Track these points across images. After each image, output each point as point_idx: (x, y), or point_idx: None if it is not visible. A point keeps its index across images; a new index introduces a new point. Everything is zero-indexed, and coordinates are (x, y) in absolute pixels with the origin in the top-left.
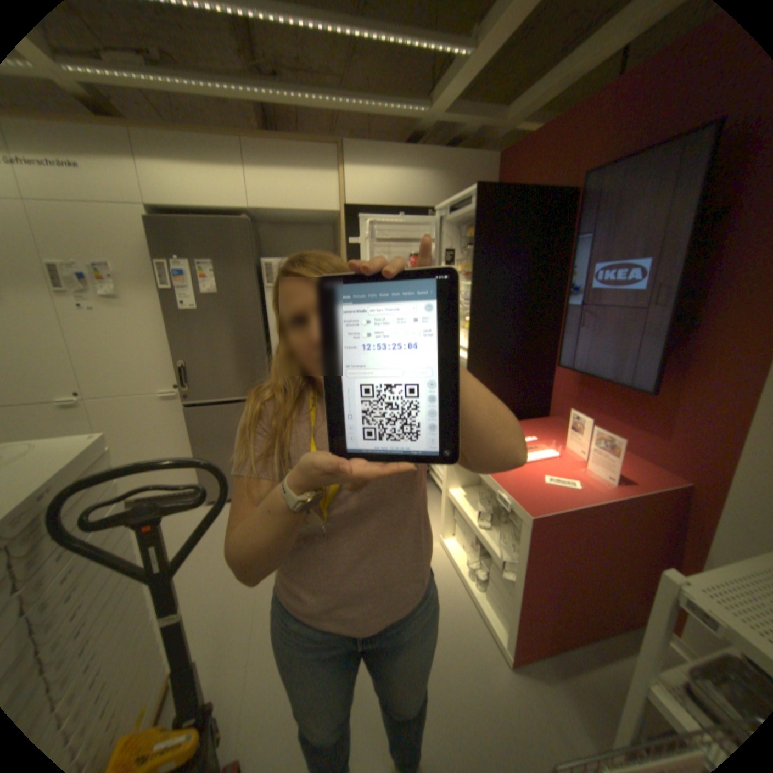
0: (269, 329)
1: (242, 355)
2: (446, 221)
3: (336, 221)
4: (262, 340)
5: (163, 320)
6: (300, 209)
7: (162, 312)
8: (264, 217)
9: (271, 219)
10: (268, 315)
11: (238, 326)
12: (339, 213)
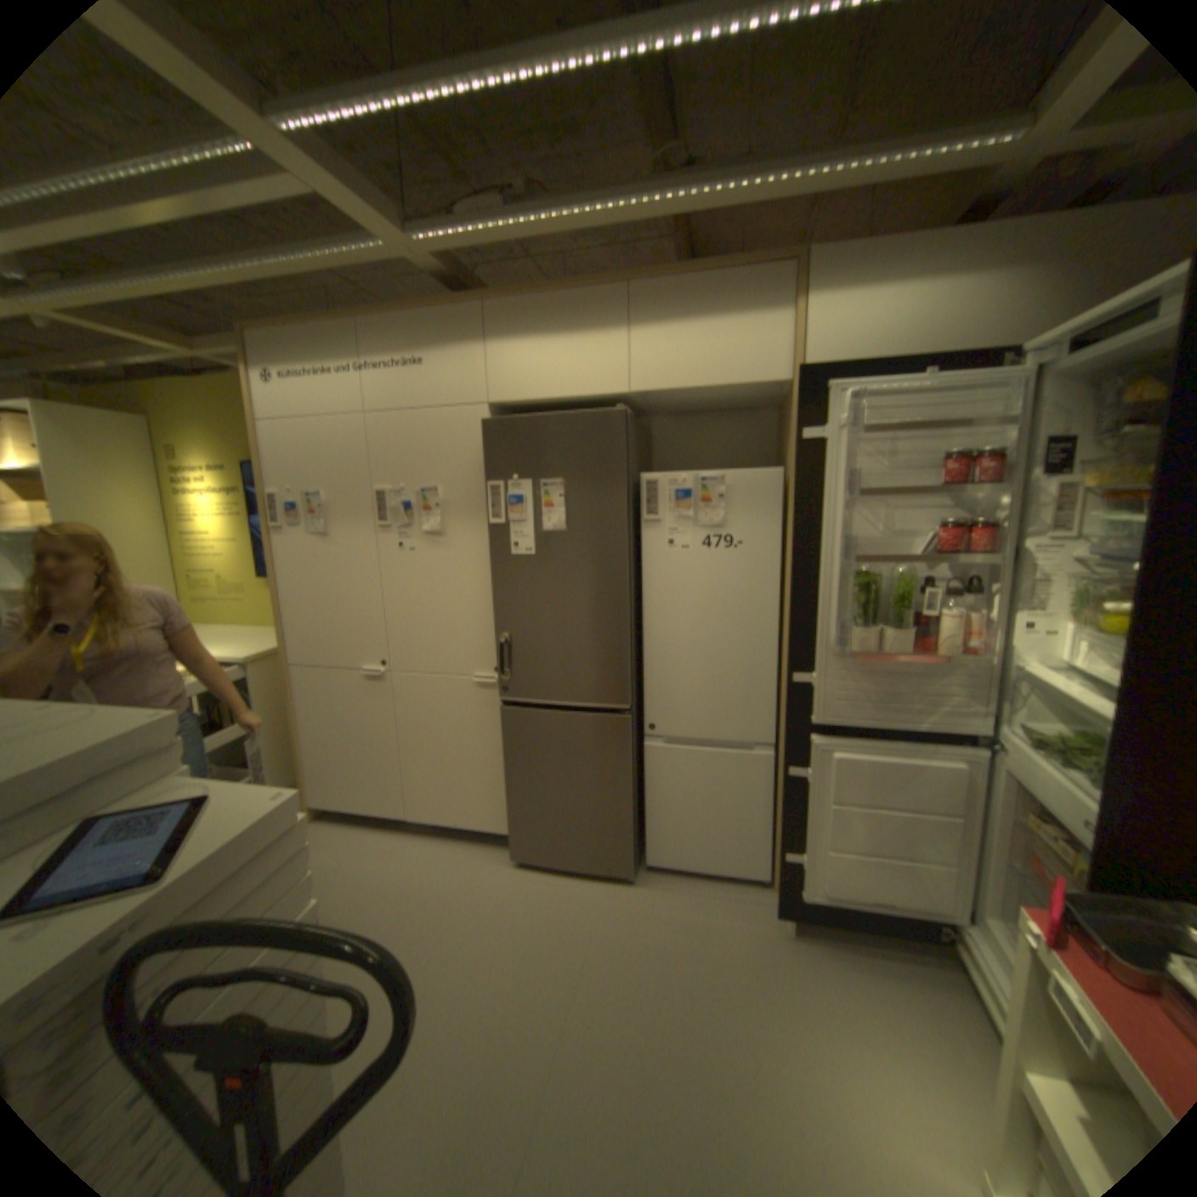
0: (644, 591)
1: (593, 633)
2: (1058, 371)
3: (786, 398)
4: (626, 610)
5: (494, 568)
6: (716, 384)
7: (493, 557)
8: (658, 404)
9: (670, 407)
10: (643, 567)
11: (592, 585)
12: (790, 382)
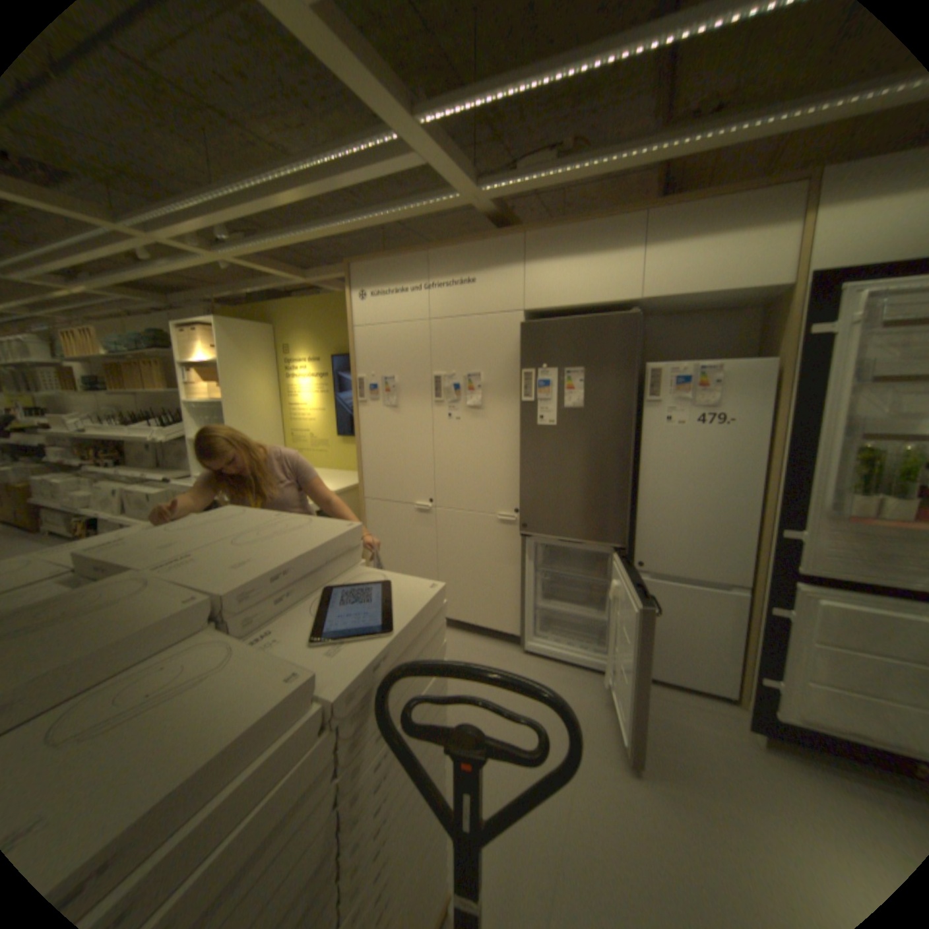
0: (641, 456)
1: (599, 487)
2: None
3: (778, 298)
4: (629, 470)
5: (519, 434)
6: (720, 289)
7: (519, 426)
8: (659, 306)
9: (668, 308)
10: (642, 437)
11: (601, 450)
12: (792, 285)
